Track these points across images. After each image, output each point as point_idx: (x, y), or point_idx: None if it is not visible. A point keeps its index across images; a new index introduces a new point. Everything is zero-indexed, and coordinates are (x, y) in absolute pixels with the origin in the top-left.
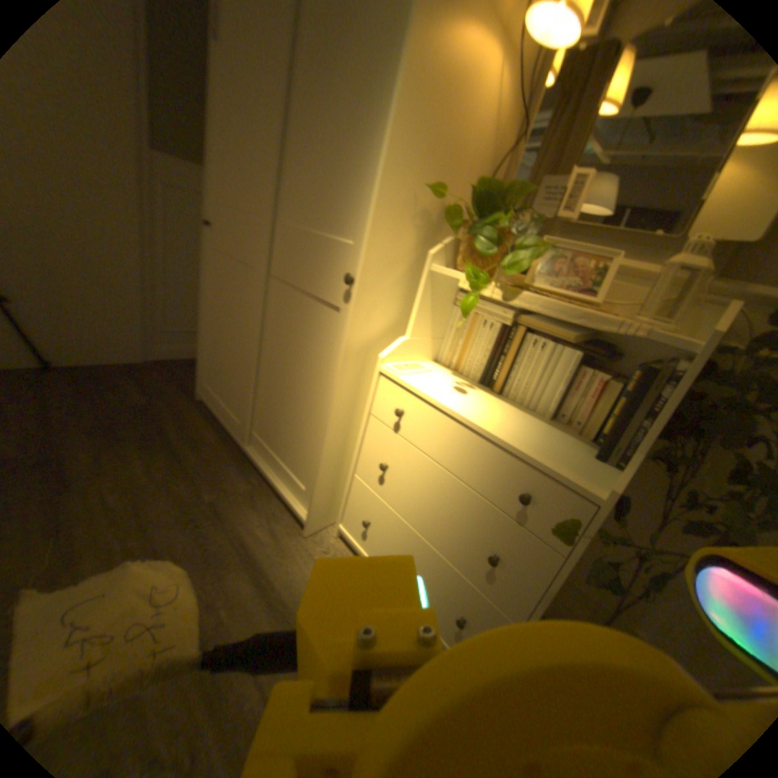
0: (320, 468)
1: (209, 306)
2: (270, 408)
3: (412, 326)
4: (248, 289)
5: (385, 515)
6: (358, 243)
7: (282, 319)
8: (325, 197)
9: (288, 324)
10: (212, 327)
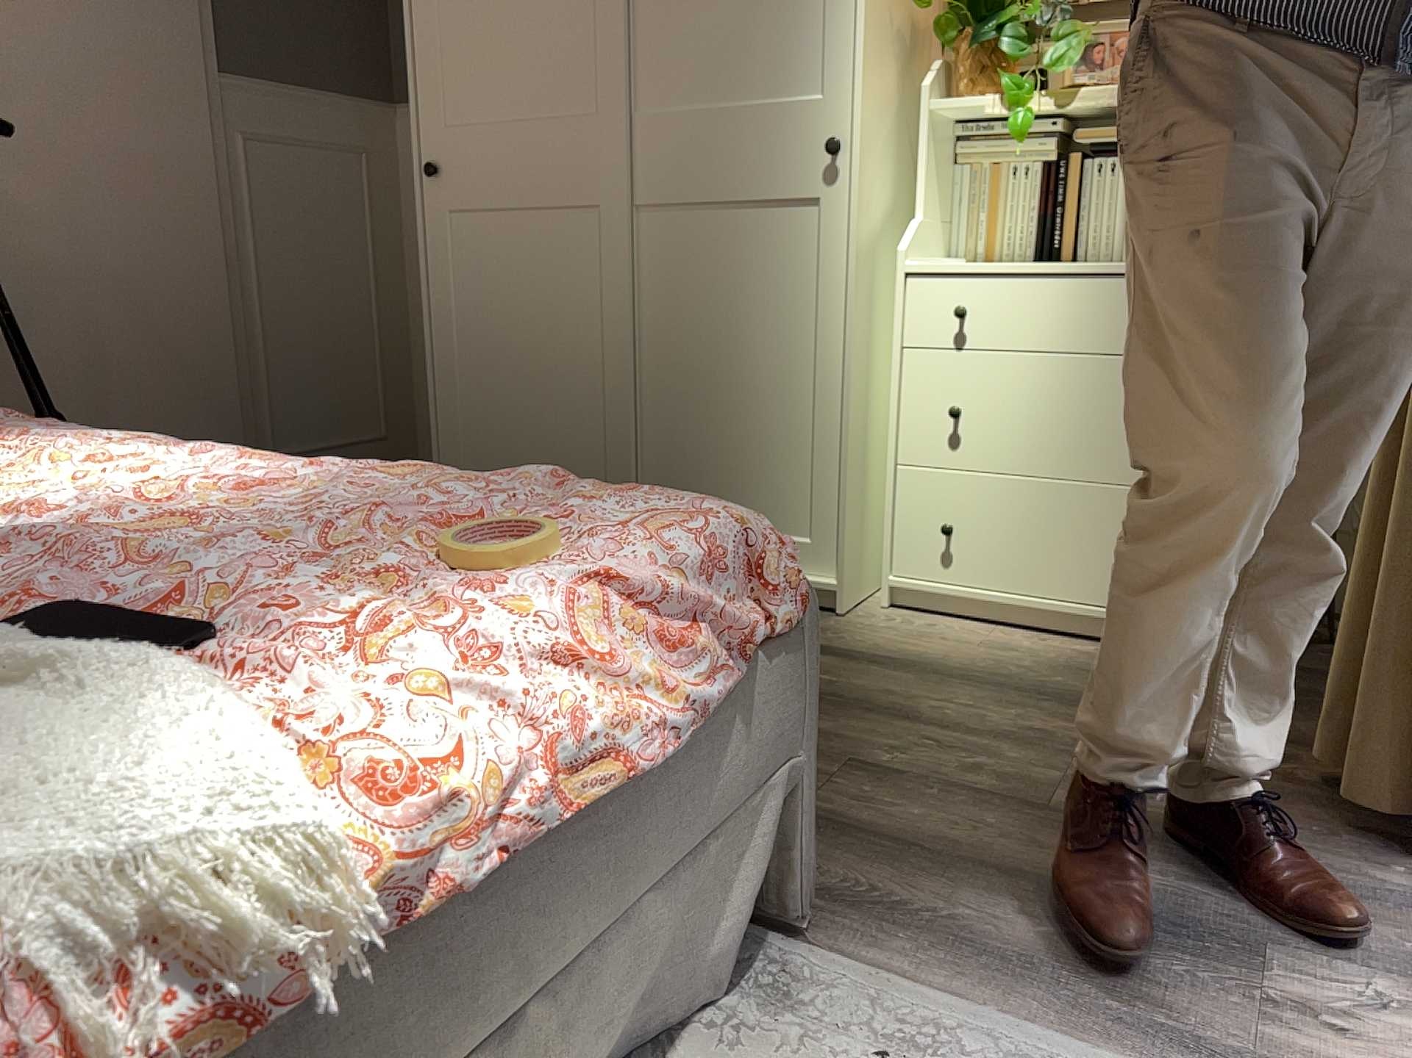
0: (846, 469)
1: (449, 330)
2: (677, 448)
3: (921, 200)
4: (578, 249)
5: (978, 496)
6: (830, 93)
7: (676, 272)
8: (740, 49)
9: (695, 272)
10: (464, 370)
